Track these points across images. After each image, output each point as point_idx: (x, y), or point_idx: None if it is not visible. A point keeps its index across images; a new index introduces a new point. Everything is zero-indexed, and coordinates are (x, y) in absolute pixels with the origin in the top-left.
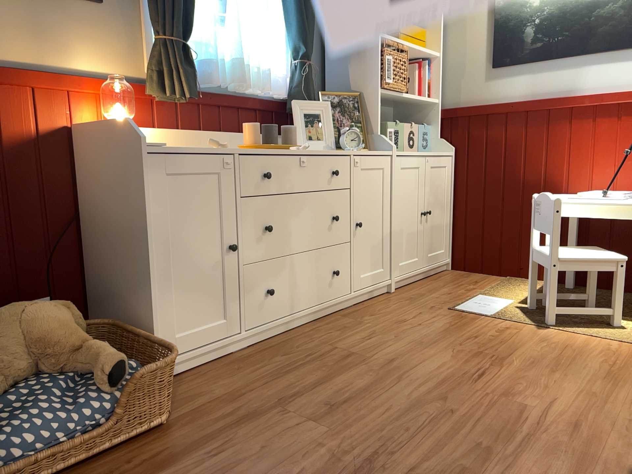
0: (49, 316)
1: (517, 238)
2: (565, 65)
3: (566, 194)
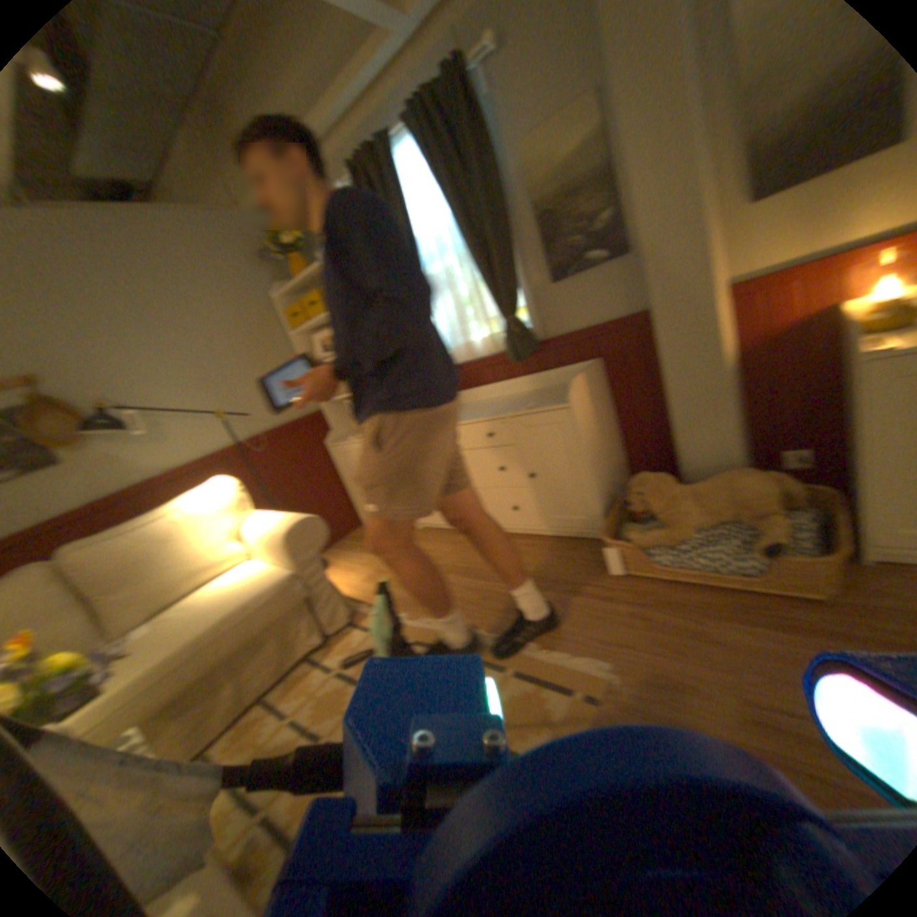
0: (752, 488)
1: None
2: None
3: None
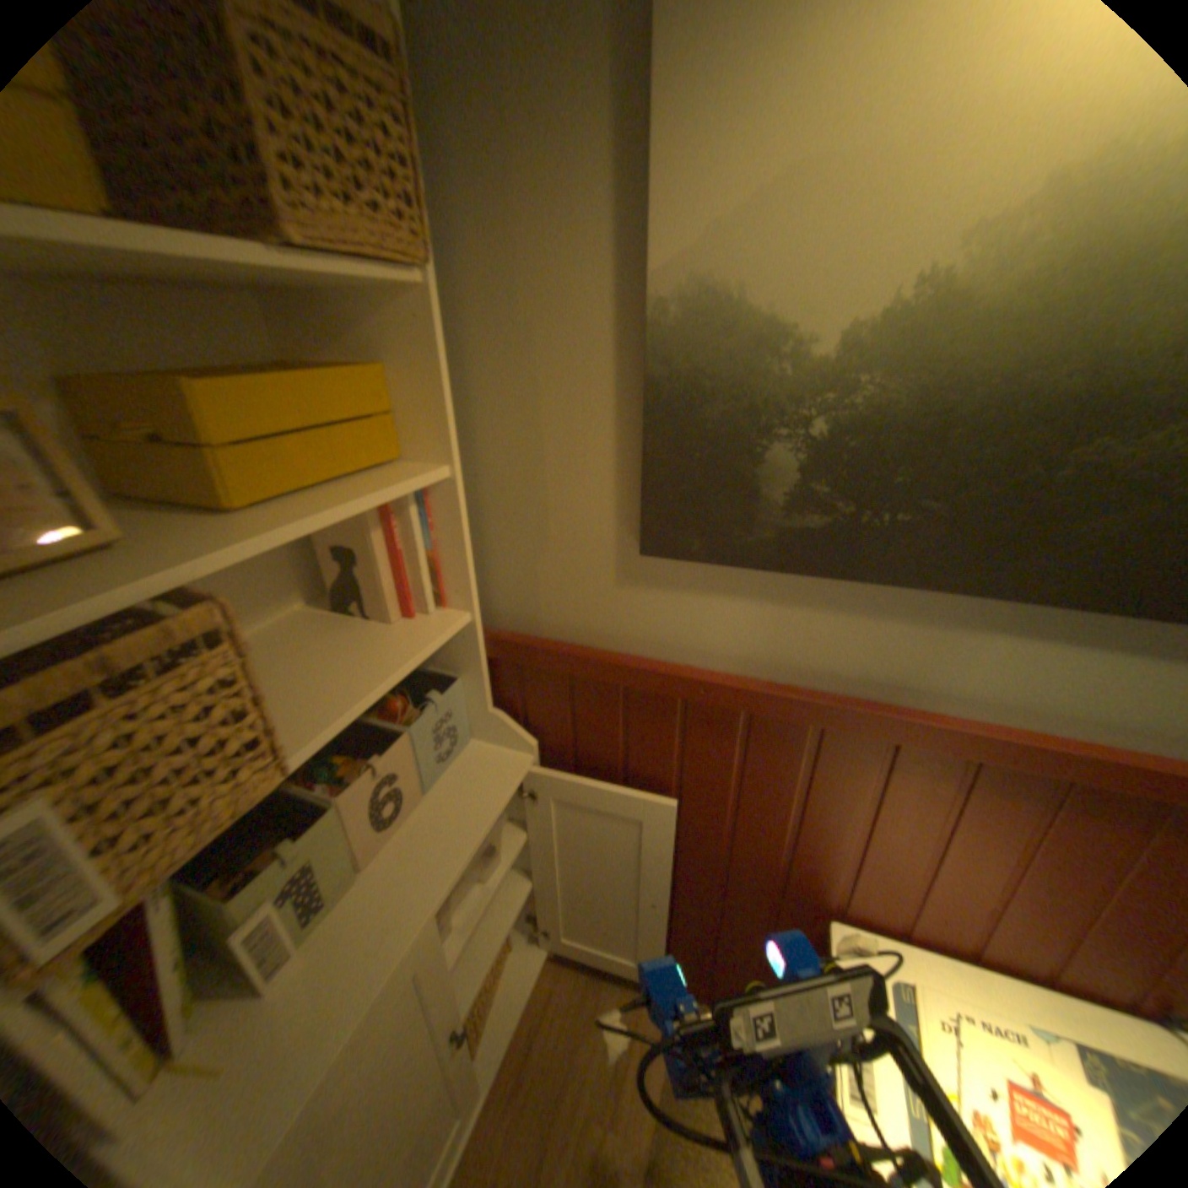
0: None
1: (710, 950)
2: (908, 604)
3: (850, 934)
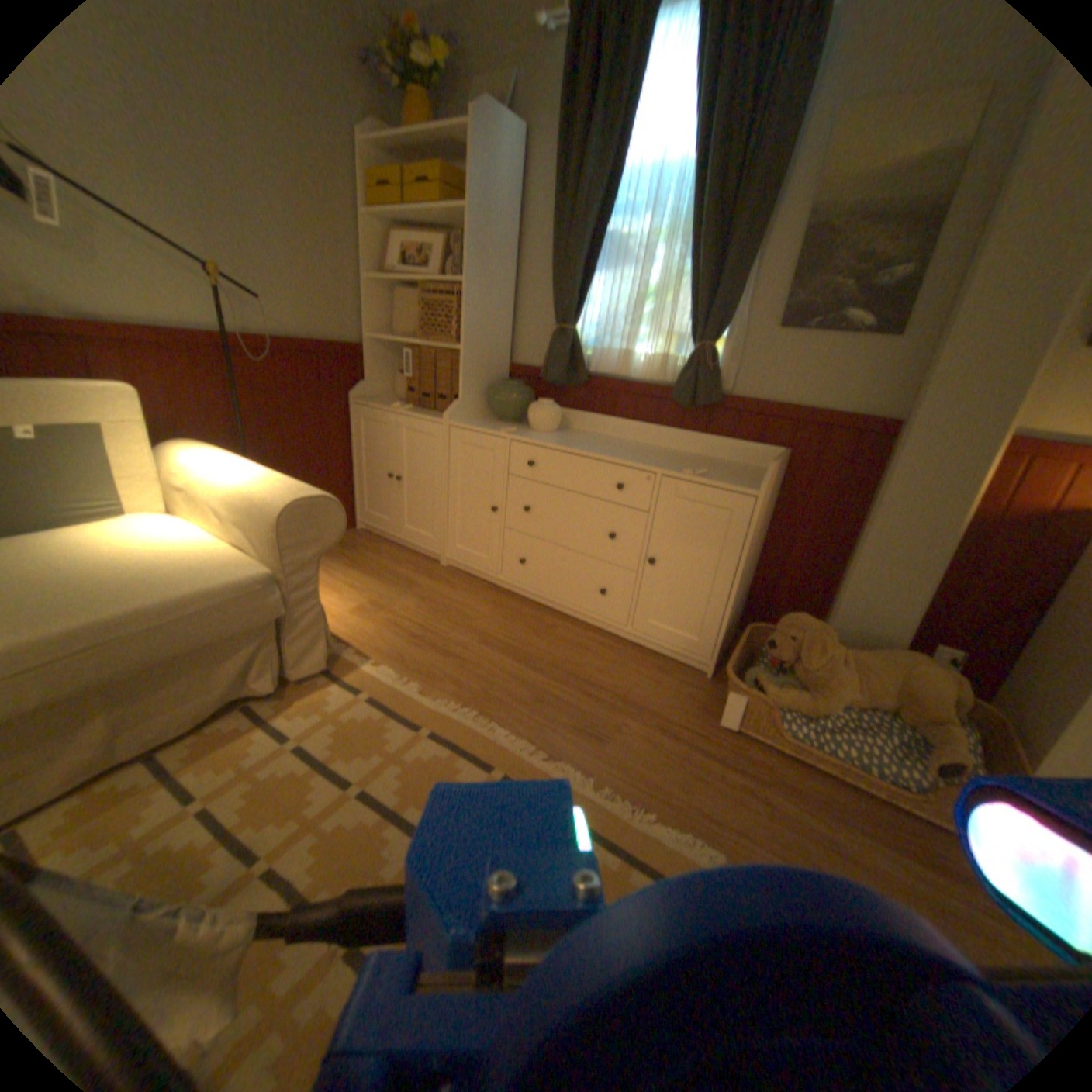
0: (934, 684)
1: None
2: None
3: None
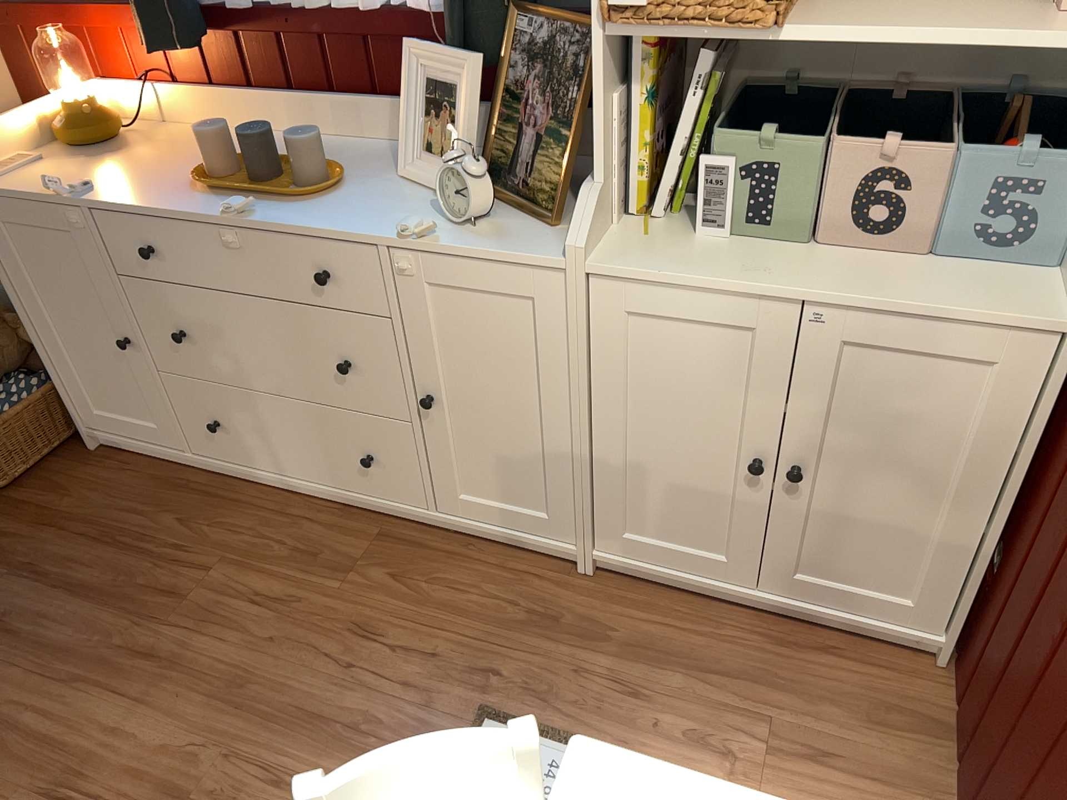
0: None
1: None
2: None
3: None
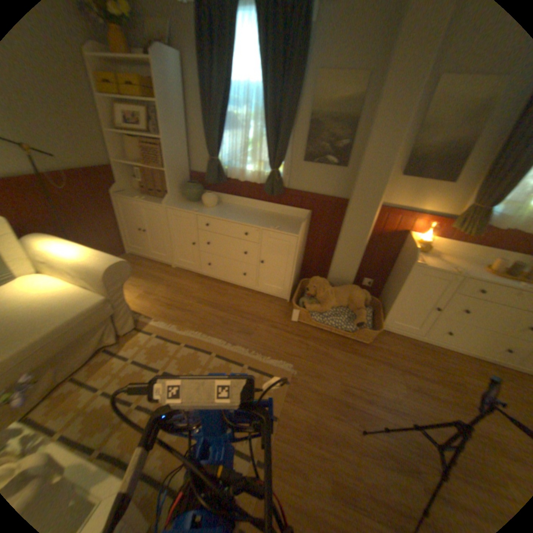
0: (357, 296)
1: None
2: None
3: None
